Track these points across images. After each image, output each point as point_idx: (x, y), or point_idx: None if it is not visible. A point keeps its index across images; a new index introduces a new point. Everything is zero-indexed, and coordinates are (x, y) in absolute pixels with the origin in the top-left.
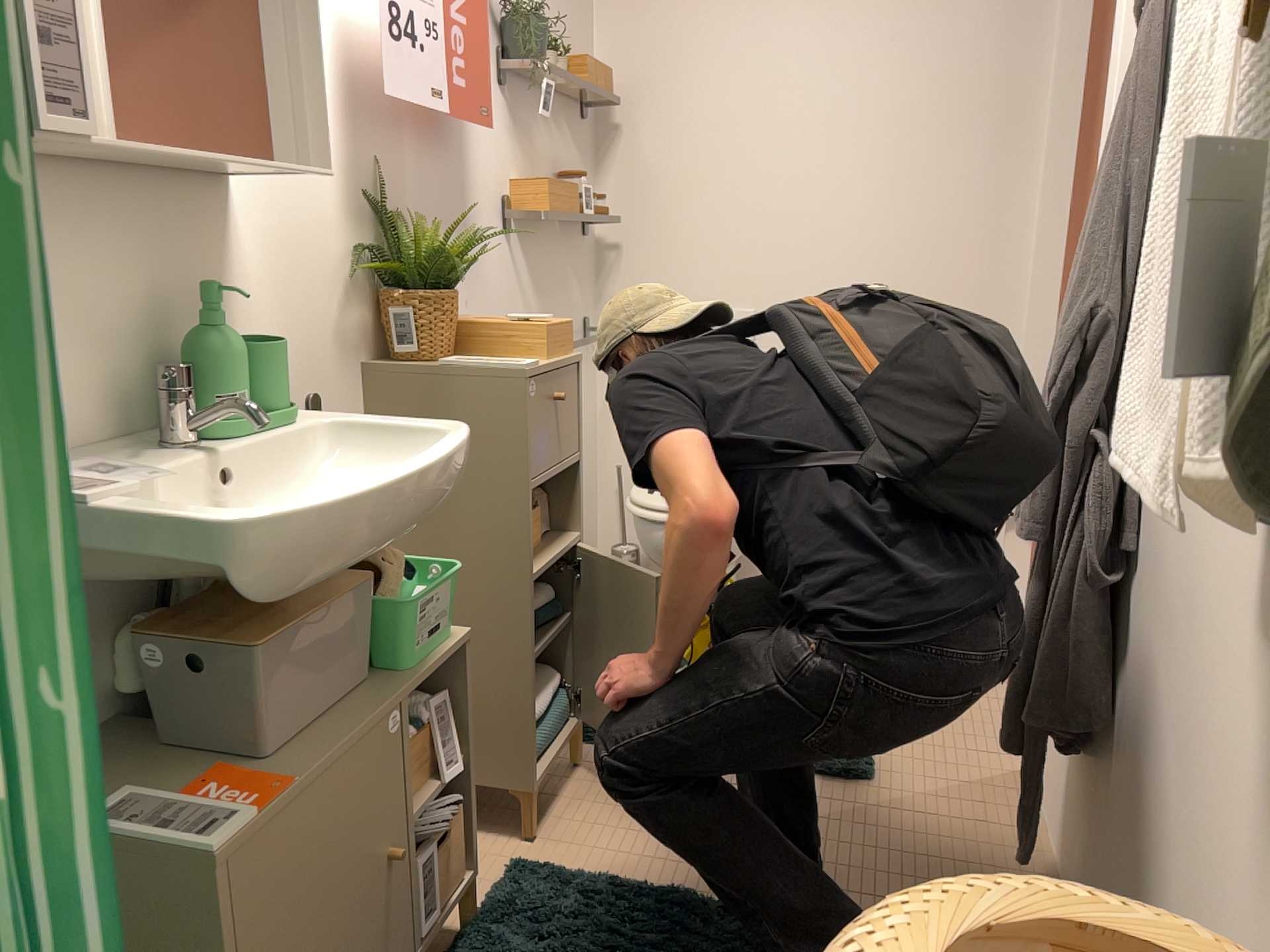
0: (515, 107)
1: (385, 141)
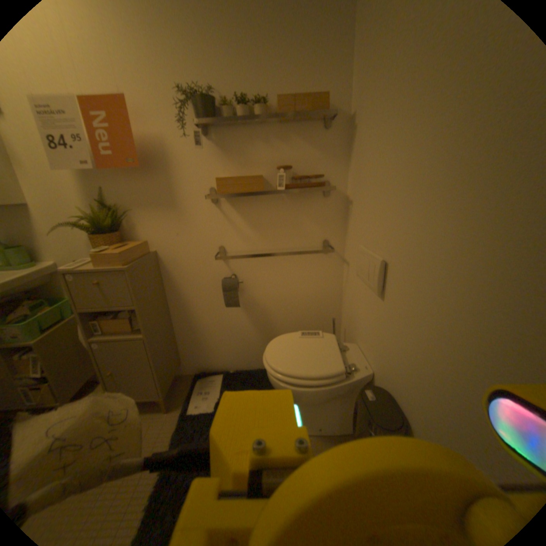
0: (222, 139)
1: (104, 178)
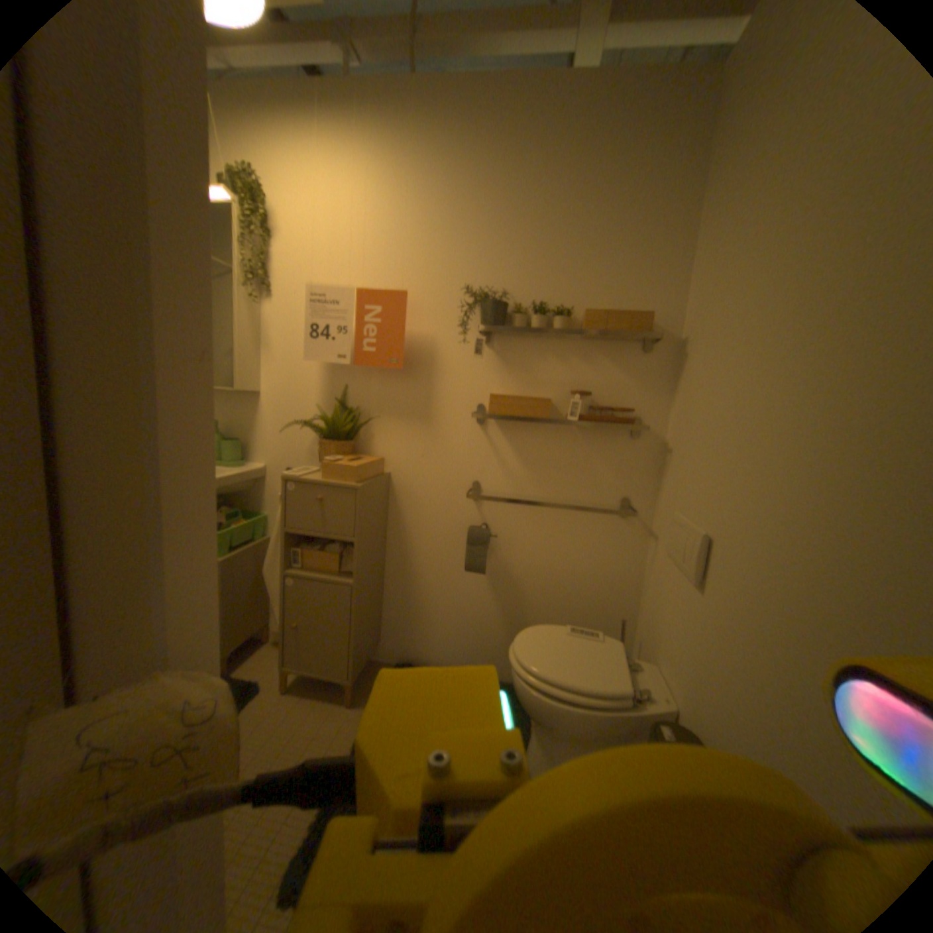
0: (505, 348)
1: (353, 375)
